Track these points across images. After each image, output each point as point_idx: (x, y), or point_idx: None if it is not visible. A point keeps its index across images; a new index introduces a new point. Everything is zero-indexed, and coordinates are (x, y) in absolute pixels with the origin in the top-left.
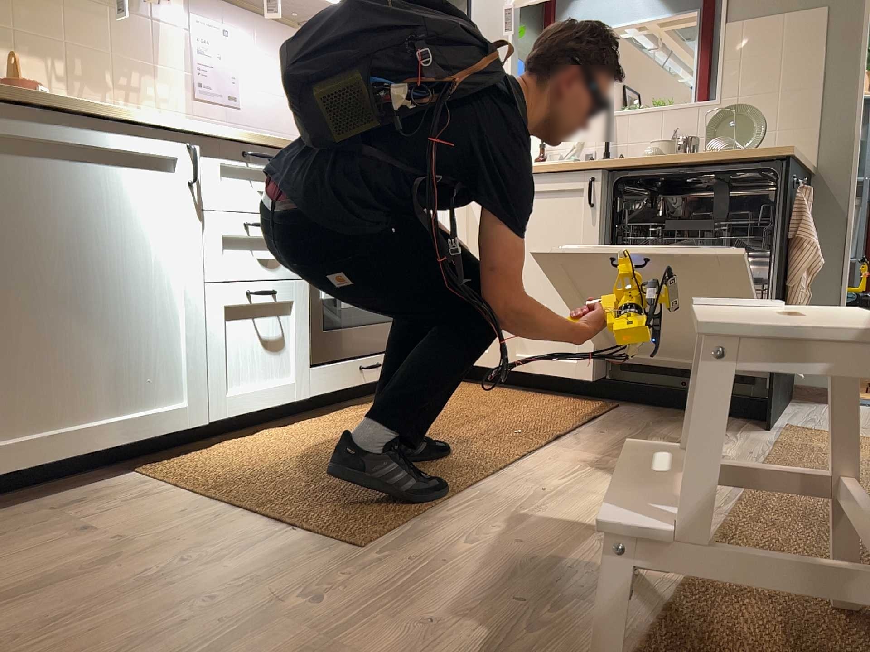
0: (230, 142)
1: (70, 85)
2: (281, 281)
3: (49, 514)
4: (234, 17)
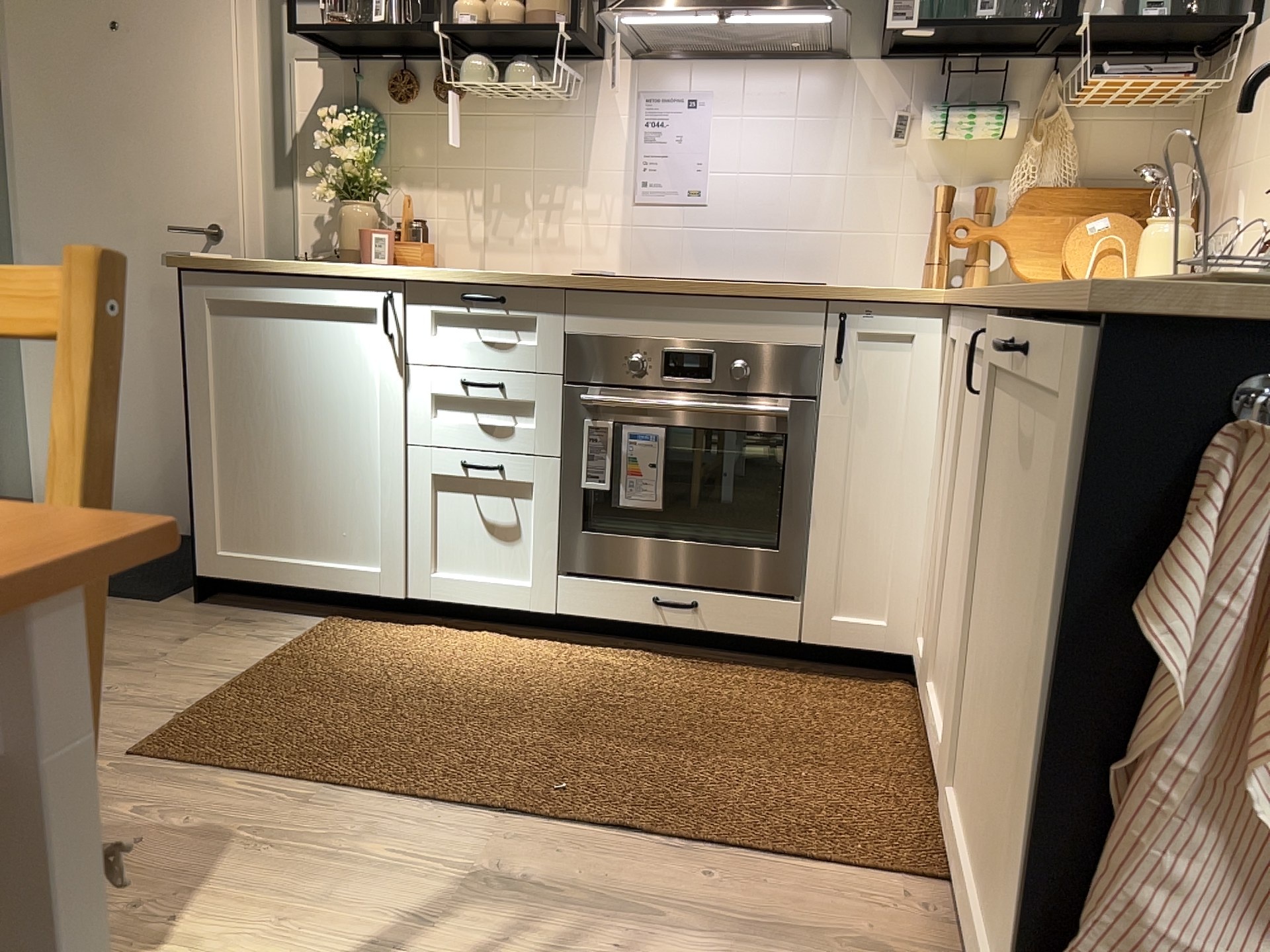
0: (440, 284)
1: (470, 212)
2: (513, 456)
3: (214, 622)
4: (704, 73)
